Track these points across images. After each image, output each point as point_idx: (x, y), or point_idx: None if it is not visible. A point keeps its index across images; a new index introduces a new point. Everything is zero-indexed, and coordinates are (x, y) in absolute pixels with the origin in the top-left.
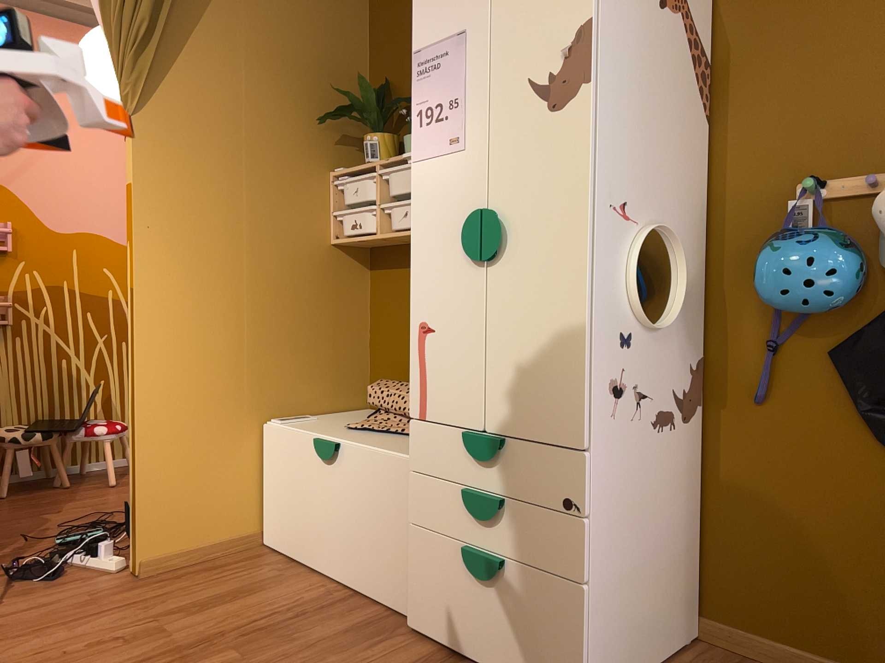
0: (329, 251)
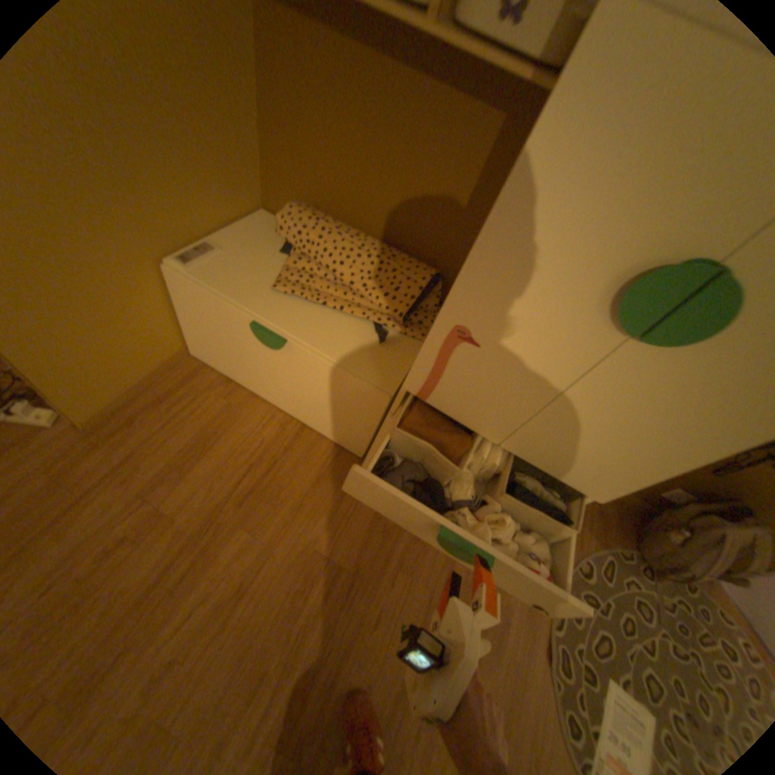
0: None
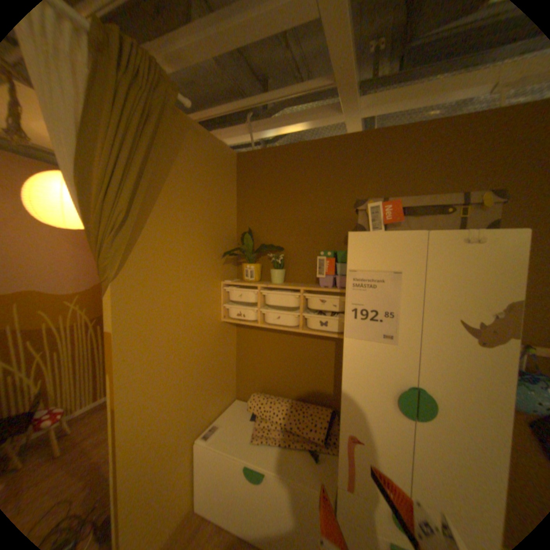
0: (220, 325)
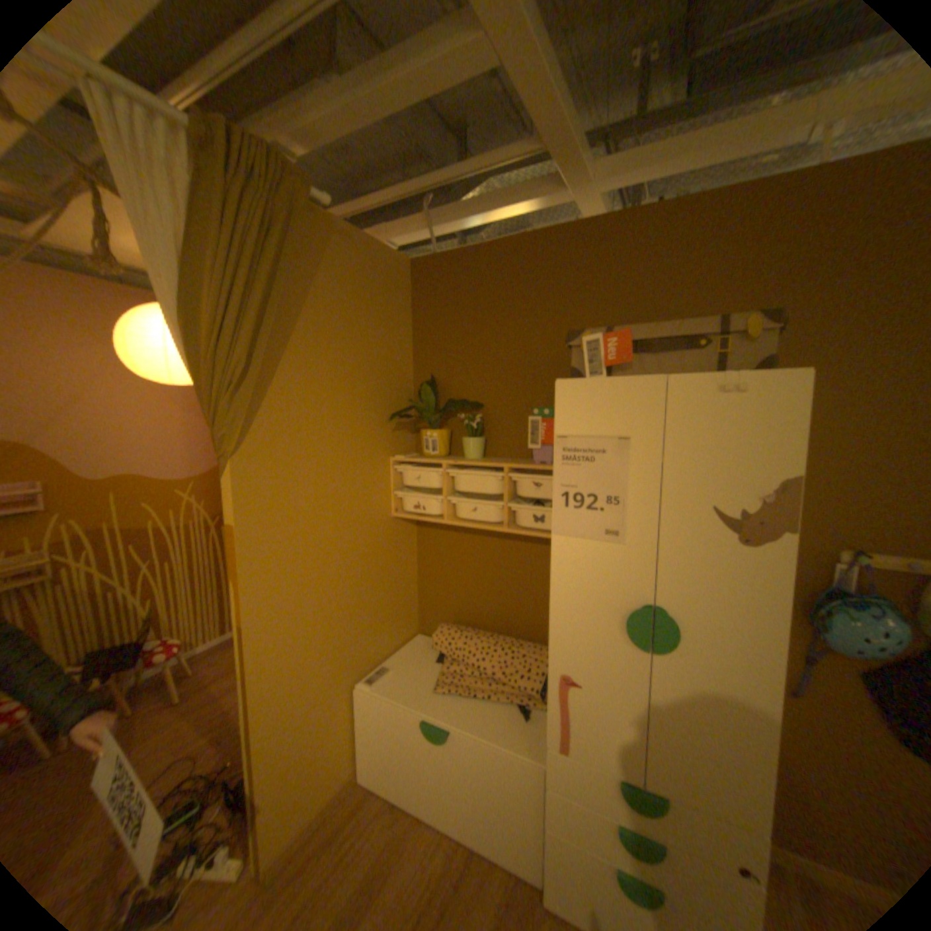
0: (391, 522)
